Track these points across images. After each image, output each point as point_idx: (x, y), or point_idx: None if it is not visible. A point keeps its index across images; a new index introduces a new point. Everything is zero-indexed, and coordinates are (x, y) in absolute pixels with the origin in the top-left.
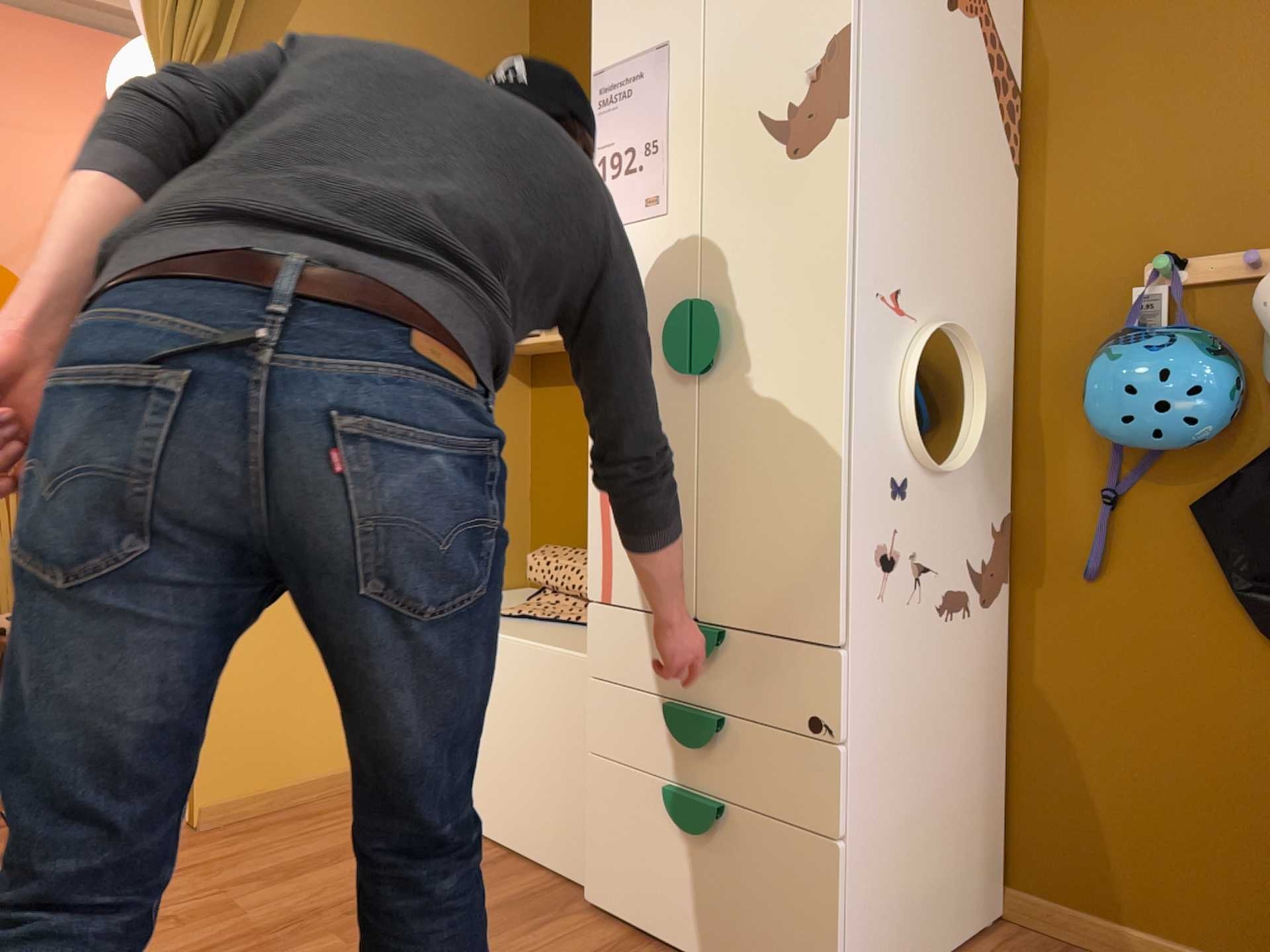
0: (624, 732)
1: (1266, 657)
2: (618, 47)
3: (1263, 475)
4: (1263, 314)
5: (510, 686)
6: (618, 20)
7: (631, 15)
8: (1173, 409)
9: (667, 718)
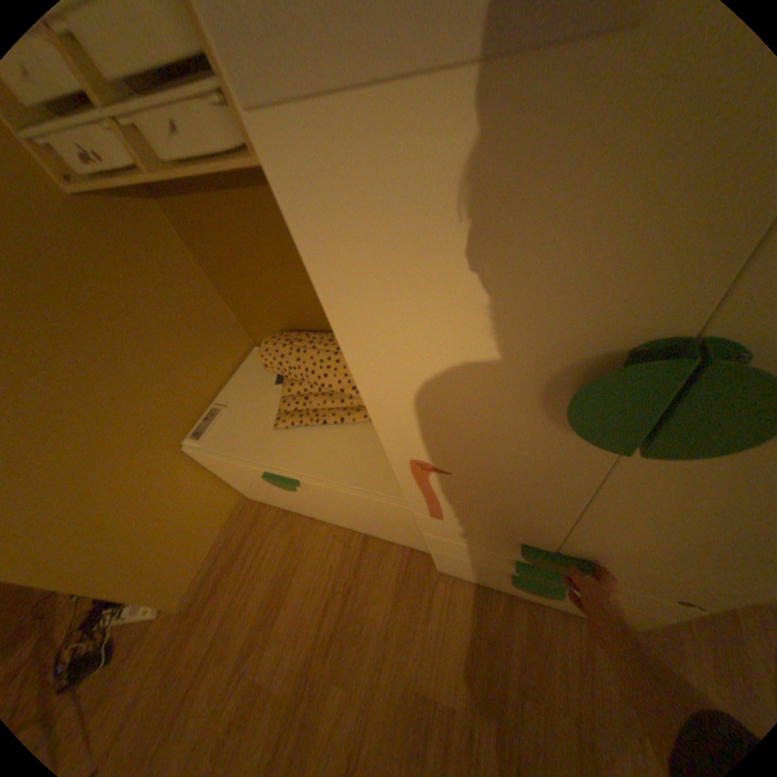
0: (466, 553)
1: None
2: None
3: None
4: None
5: (334, 498)
6: None
7: None
8: None
9: (514, 565)
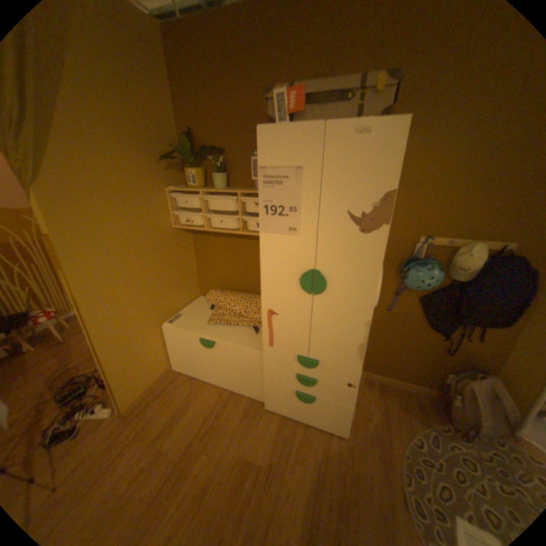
0: (279, 377)
1: (428, 330)
2: (273, 158)
3: (441, 296)
4: (459, 264)
5: (227, 355)
6: (272, 146)
7: (280, 145)
8: (430, 285)
9: (296, 377)
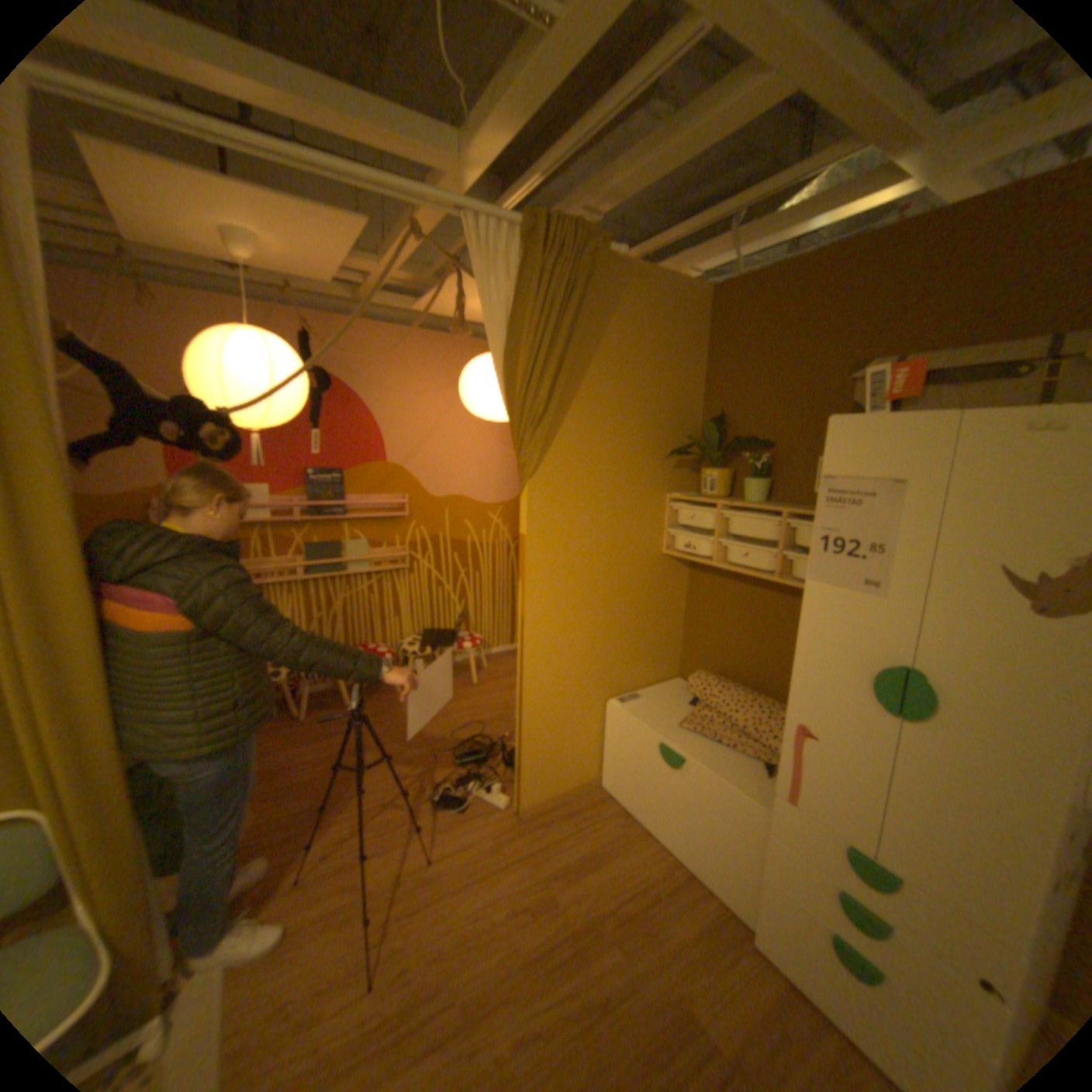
0: (800, 881)
1: None
2: (850, 464)
3: None
4: None
5: (702, 794)
6: (853, 445)
7: (867, 445)
8: None
9: (840, 898)
